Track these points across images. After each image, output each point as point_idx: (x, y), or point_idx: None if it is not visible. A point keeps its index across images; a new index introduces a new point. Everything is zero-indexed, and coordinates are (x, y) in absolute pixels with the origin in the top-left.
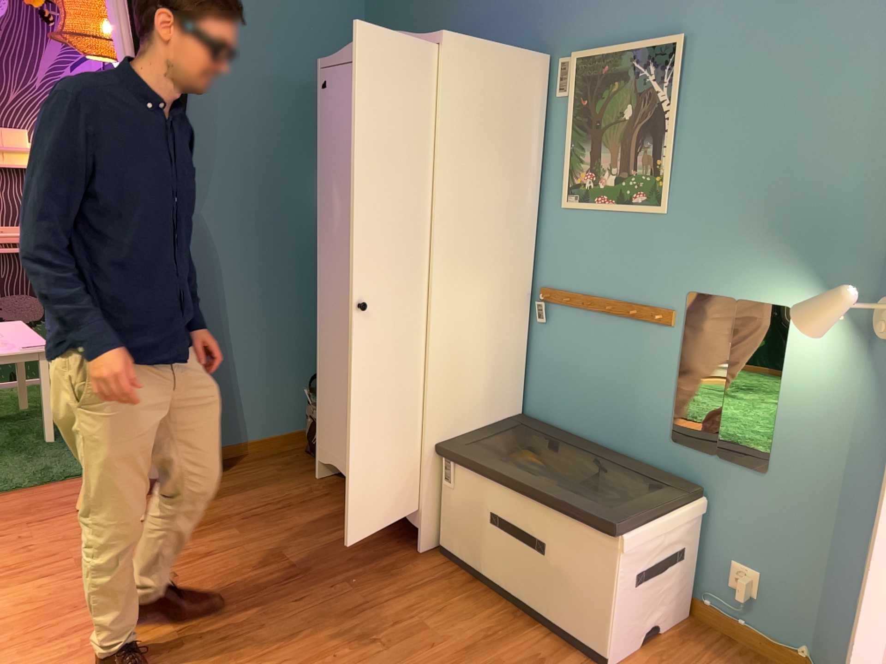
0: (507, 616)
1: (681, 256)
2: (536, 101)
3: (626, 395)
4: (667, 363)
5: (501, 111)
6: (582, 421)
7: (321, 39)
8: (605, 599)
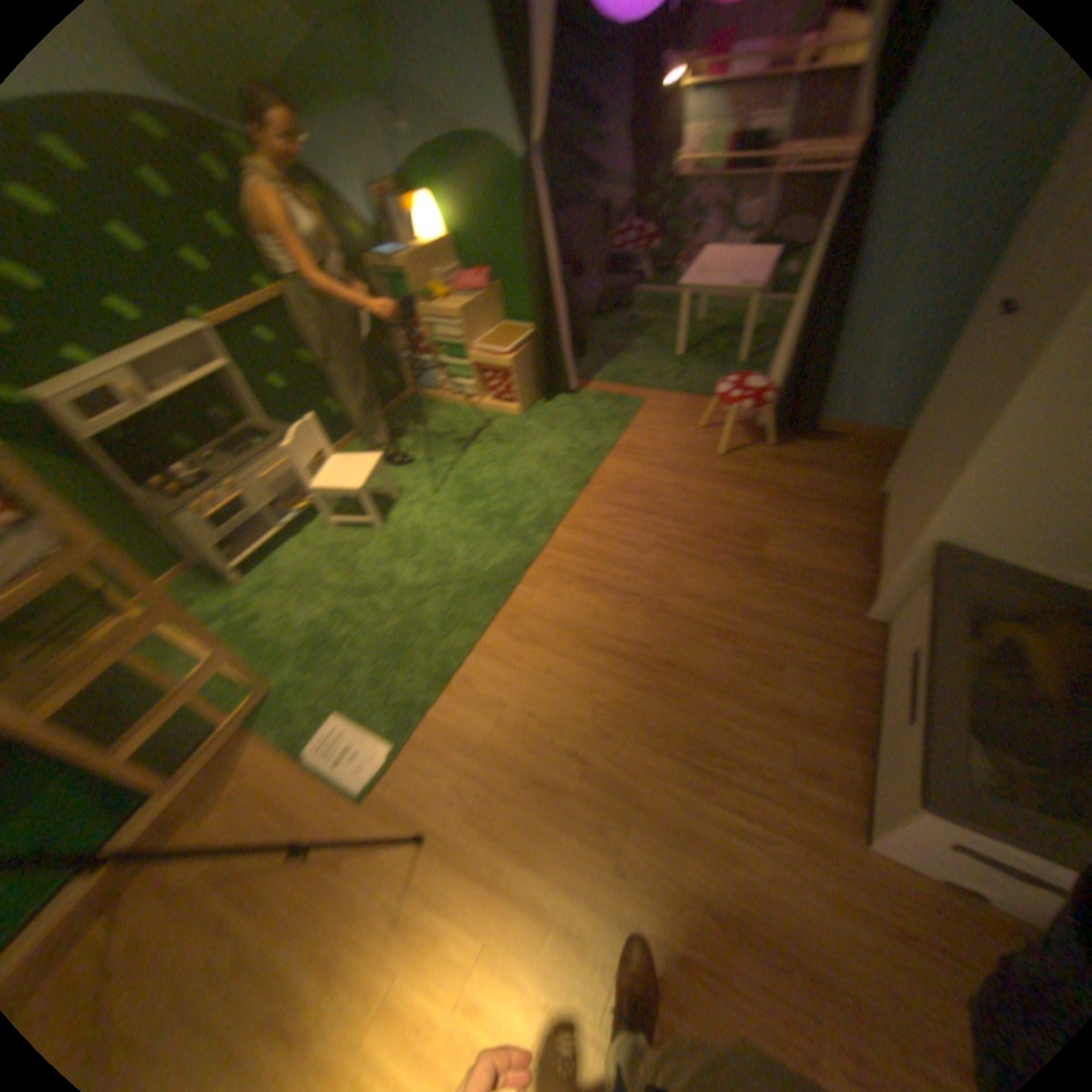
0: (859, 727)
1: None
2: None
3: None
4: None
5: None
6: None
7: None
8: (903, 816)
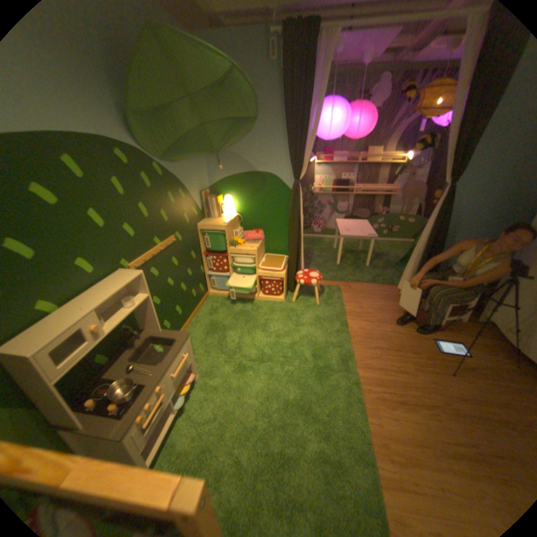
0: None
1: None
2: None
3: None
4: None
5: None
6: None
7: None
8: None
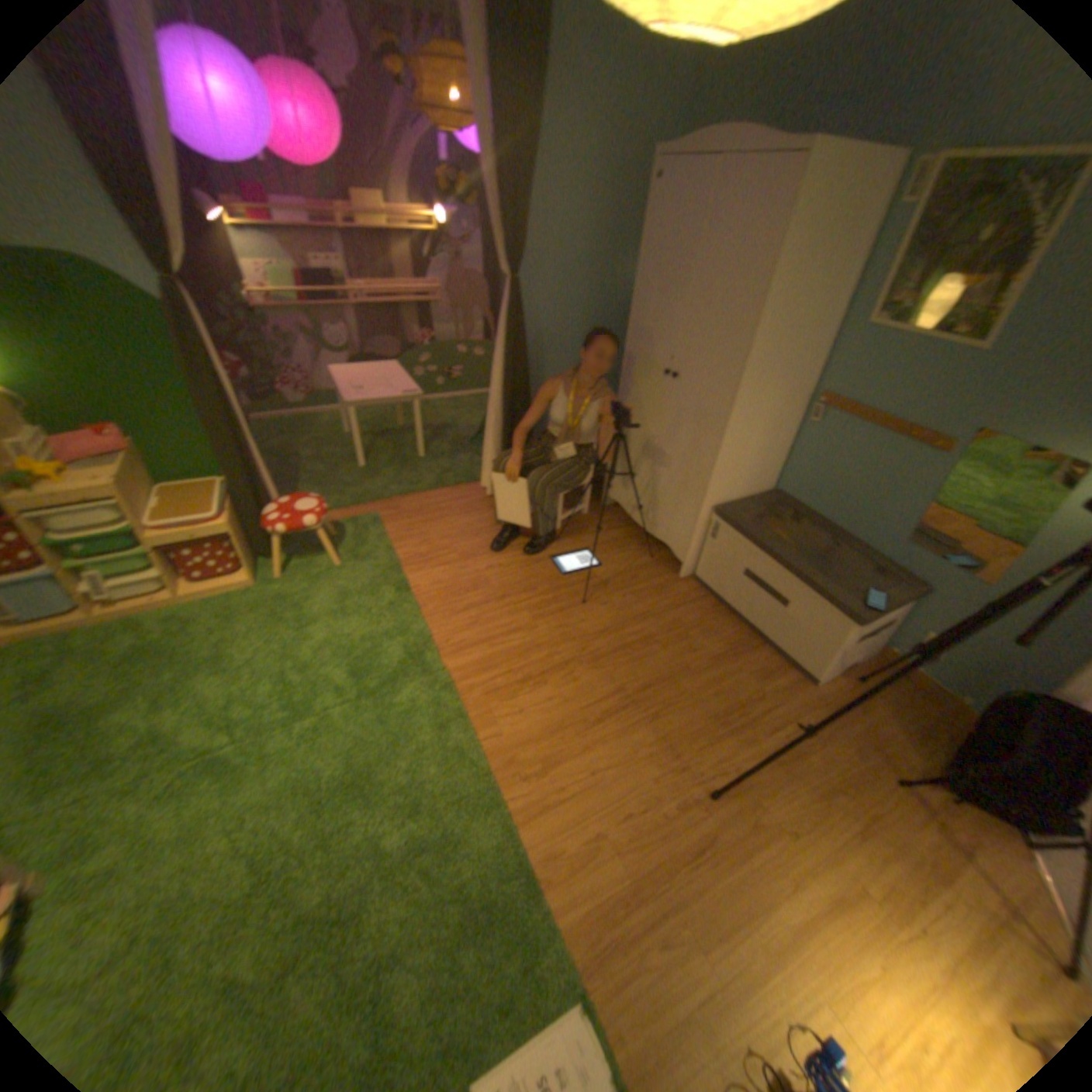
0: (743, 637)
1: (984, 395)
2: (877, 210)
3: (878, 498)
4: (930, 483)
5: (841, 224)
6: (828, 508)
7: (649, 108)
8: (828, 651)
